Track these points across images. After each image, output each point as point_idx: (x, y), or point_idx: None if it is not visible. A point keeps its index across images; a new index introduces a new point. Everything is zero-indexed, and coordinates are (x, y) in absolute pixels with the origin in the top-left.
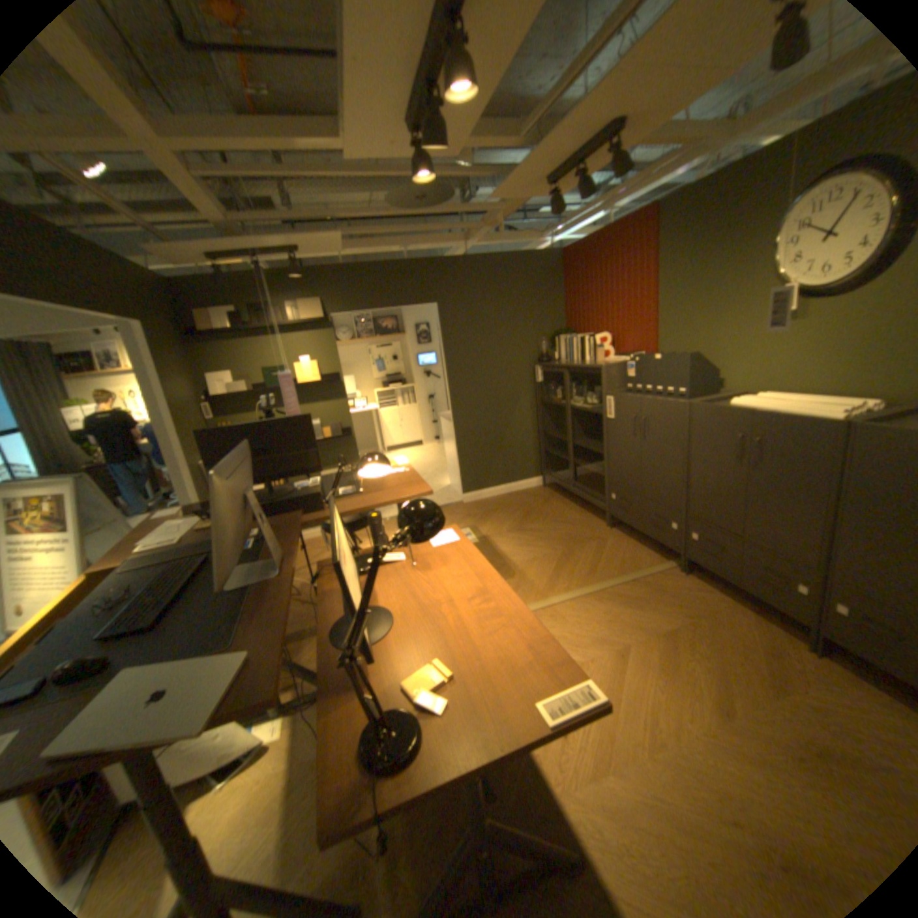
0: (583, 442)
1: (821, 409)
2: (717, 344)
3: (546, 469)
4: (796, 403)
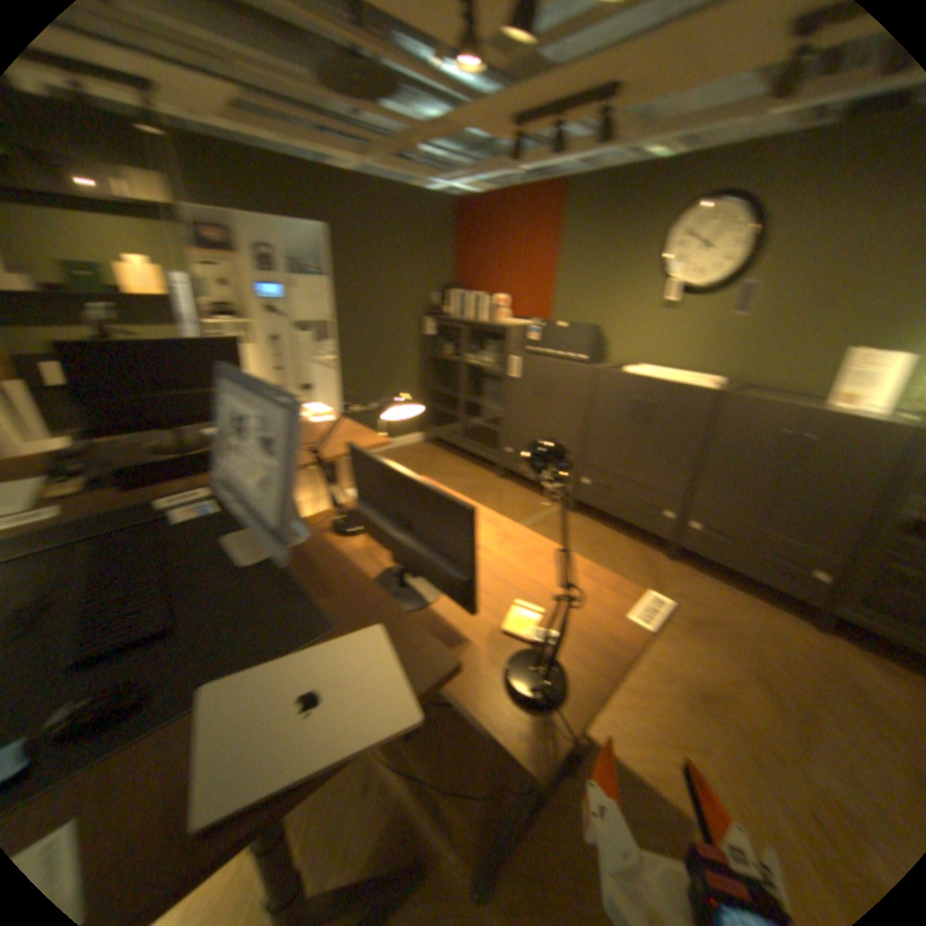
0: (477, 399)
1: (697, 381)
2: (609, 321)
3: (432, 425)
4: (677, 375)
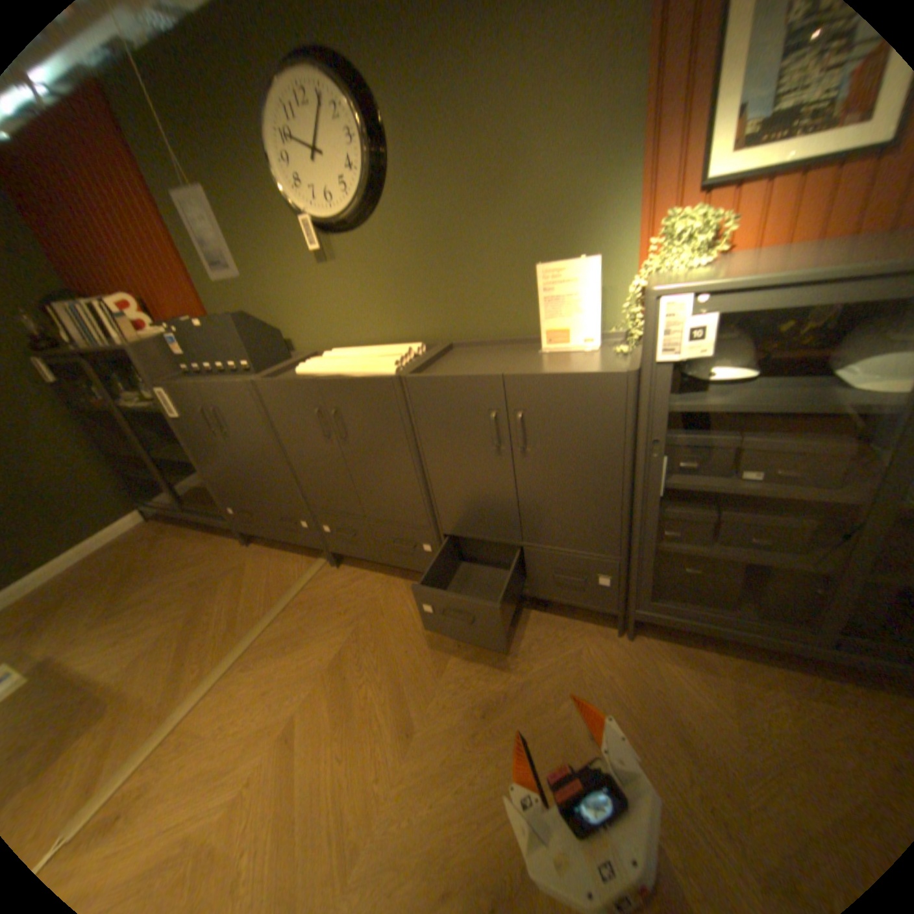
0: (163, 452)
1: (375, 363)
2: (265, 297)
3: (135, 499)
4: (355, 360)
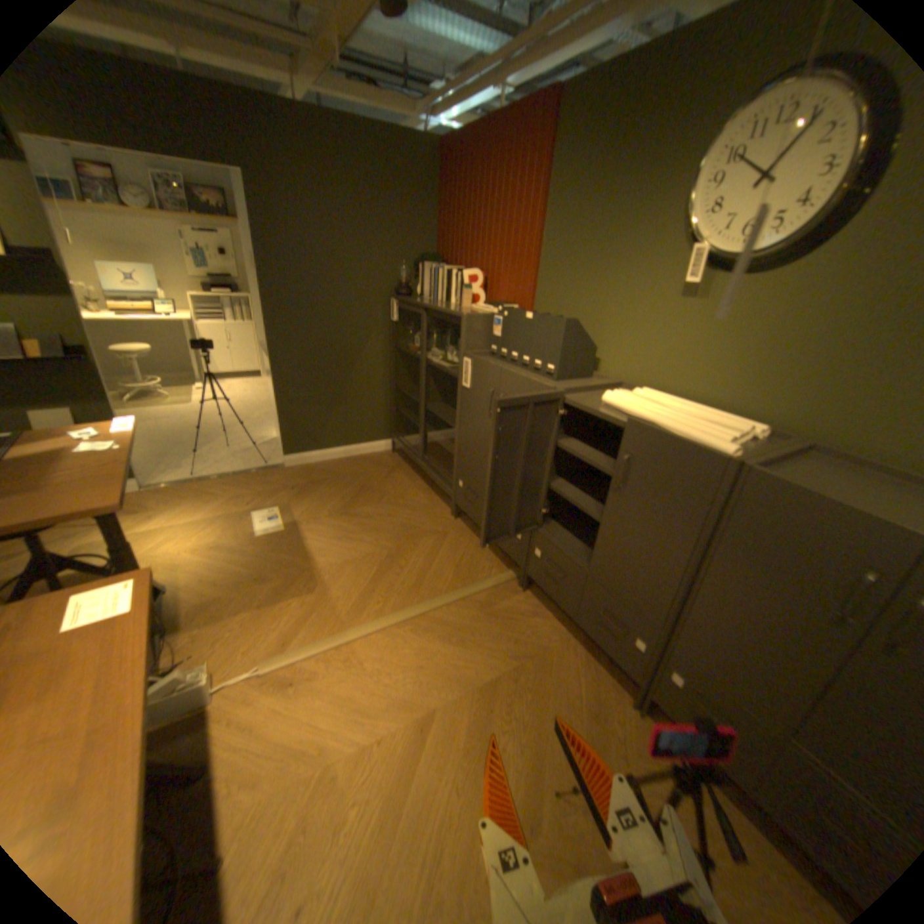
0: (437, 407)
1: (706, 429)
2: (600, 312)
3: (397, 432)
4: (677, 413)
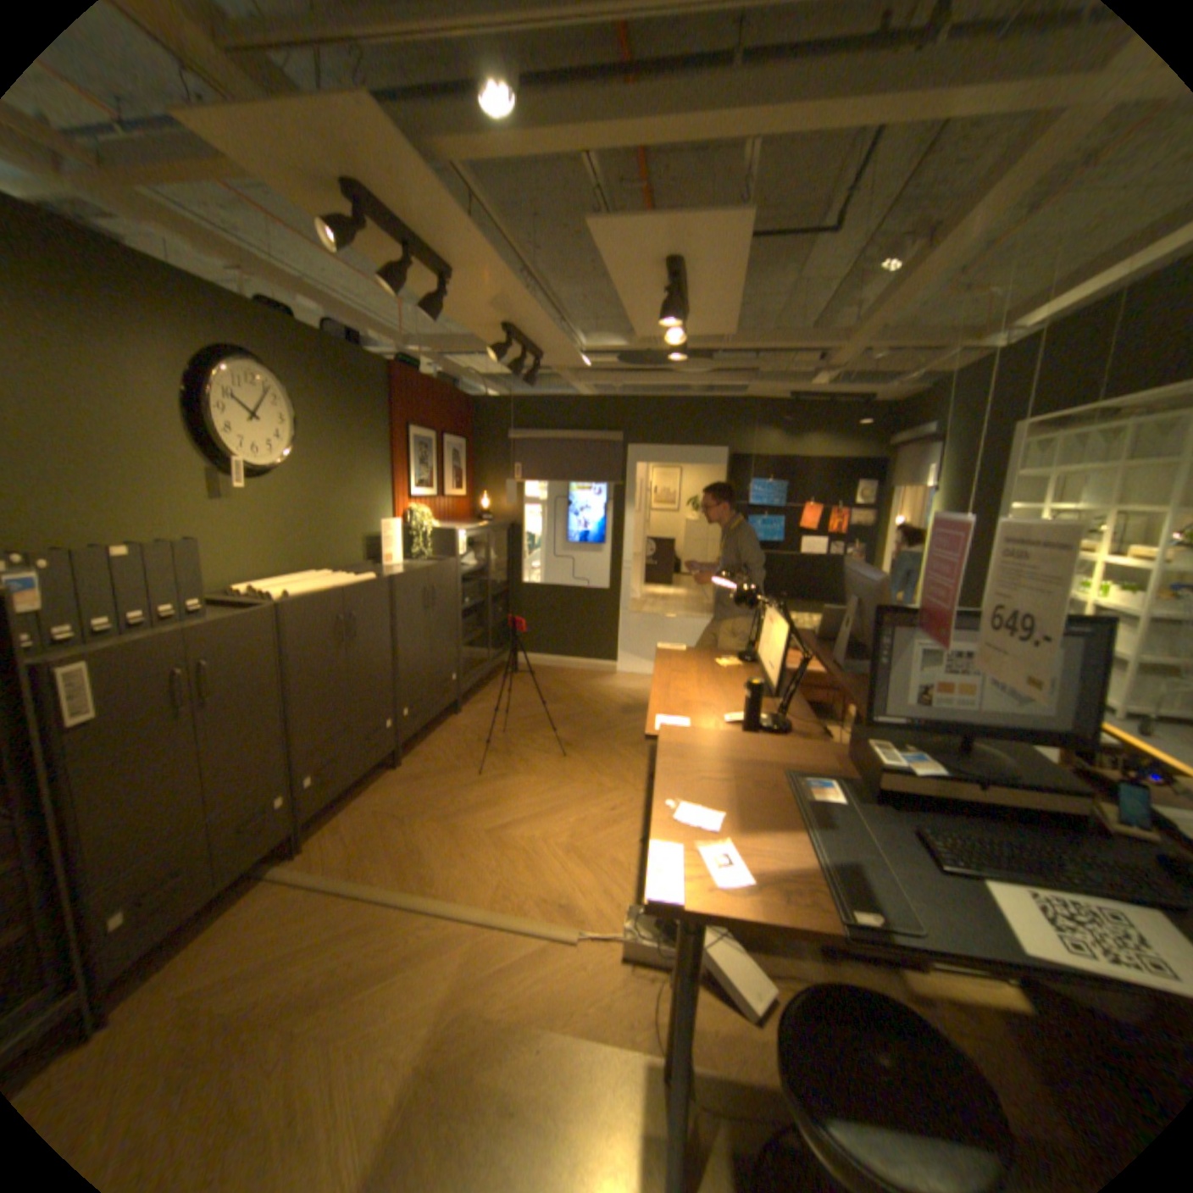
0: None
1: (343, 577)
2: (108, 530)
3: None
4: (315, 580)
